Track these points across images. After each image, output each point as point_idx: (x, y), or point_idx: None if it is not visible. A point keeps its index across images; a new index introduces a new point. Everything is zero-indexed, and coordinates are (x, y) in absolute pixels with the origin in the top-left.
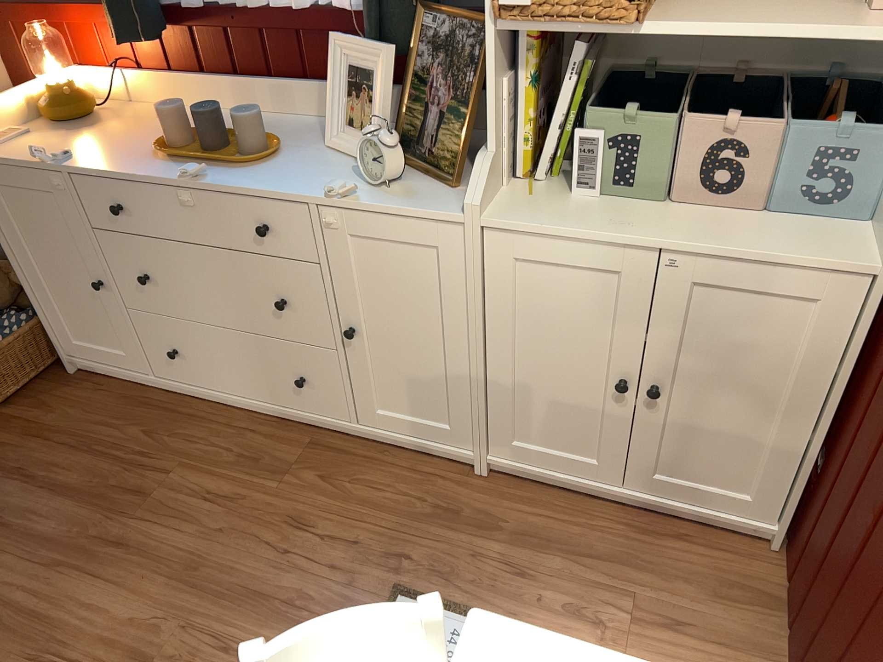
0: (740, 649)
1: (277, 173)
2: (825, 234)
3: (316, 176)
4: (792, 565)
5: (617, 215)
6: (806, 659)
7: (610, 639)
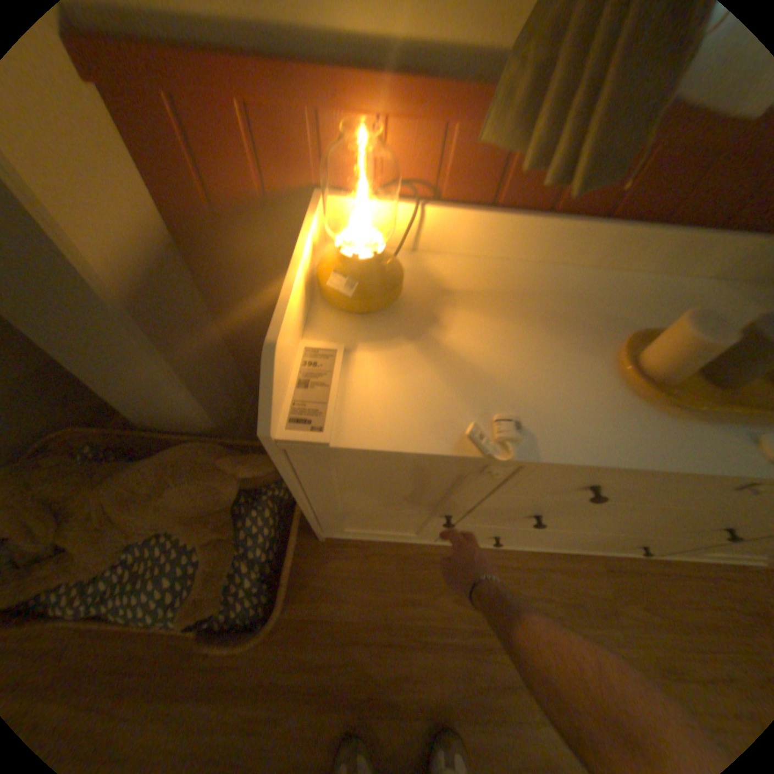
0: None
1: None
2: None
3: None
4: None
5: None
6: None
7: None
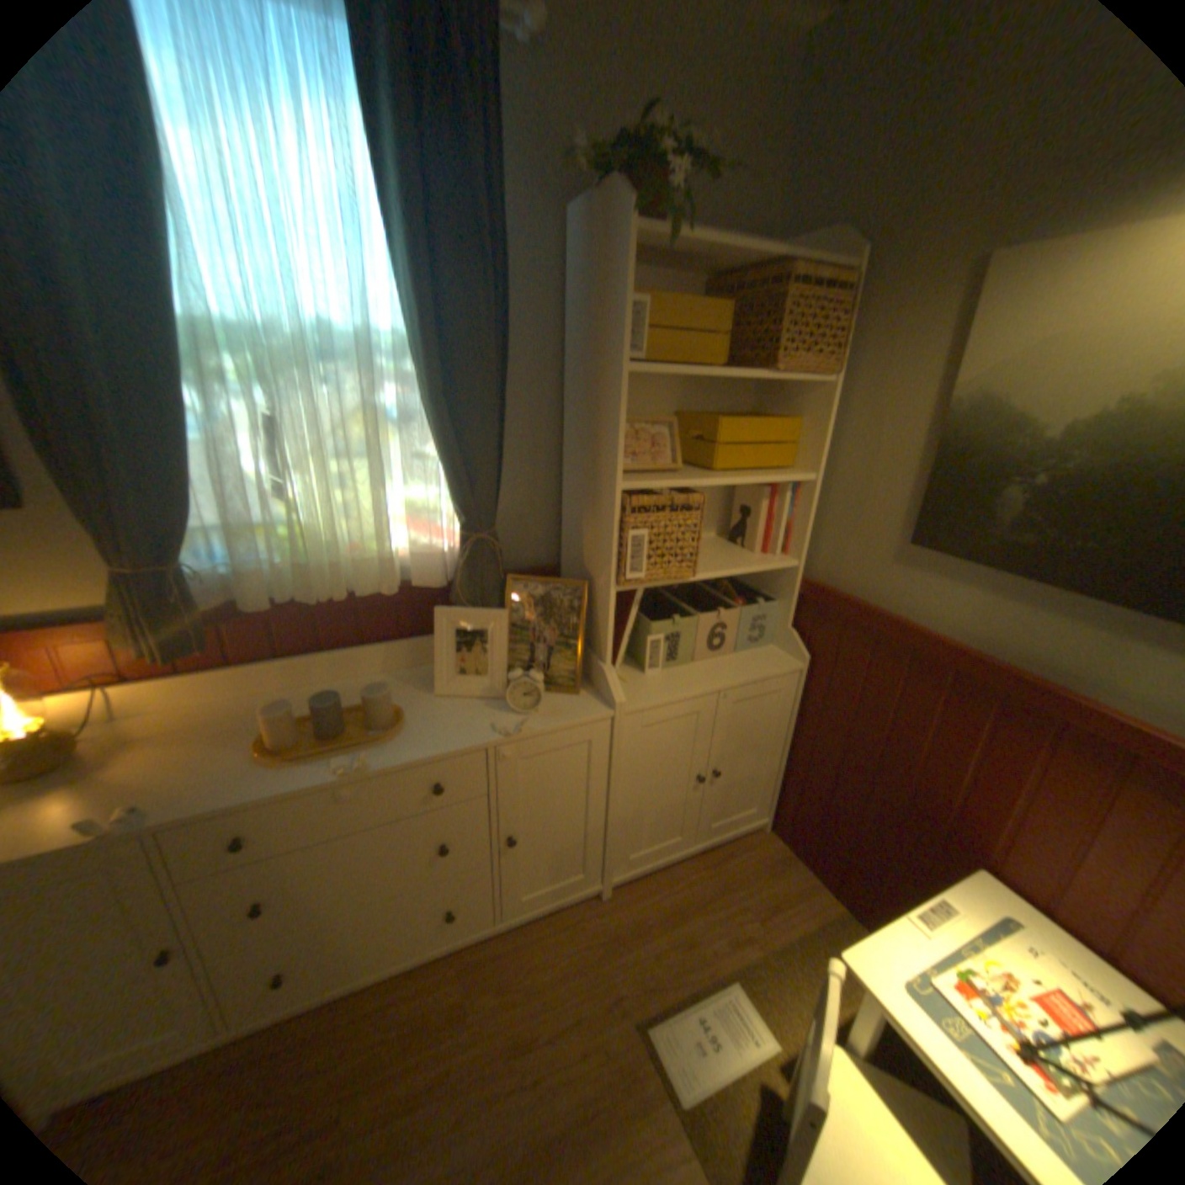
0: (806, 901)
1: (427, 735)
2: (766, 659)
3: (467, 725)
4: (785, 837)
5: (682, 681)
6: (841, 881)
7: (762, 948)
